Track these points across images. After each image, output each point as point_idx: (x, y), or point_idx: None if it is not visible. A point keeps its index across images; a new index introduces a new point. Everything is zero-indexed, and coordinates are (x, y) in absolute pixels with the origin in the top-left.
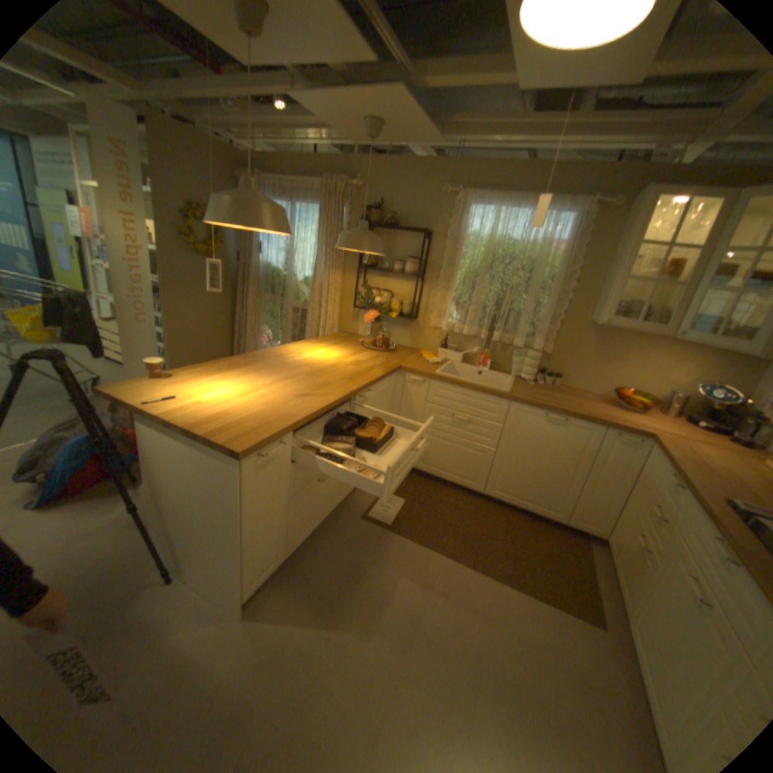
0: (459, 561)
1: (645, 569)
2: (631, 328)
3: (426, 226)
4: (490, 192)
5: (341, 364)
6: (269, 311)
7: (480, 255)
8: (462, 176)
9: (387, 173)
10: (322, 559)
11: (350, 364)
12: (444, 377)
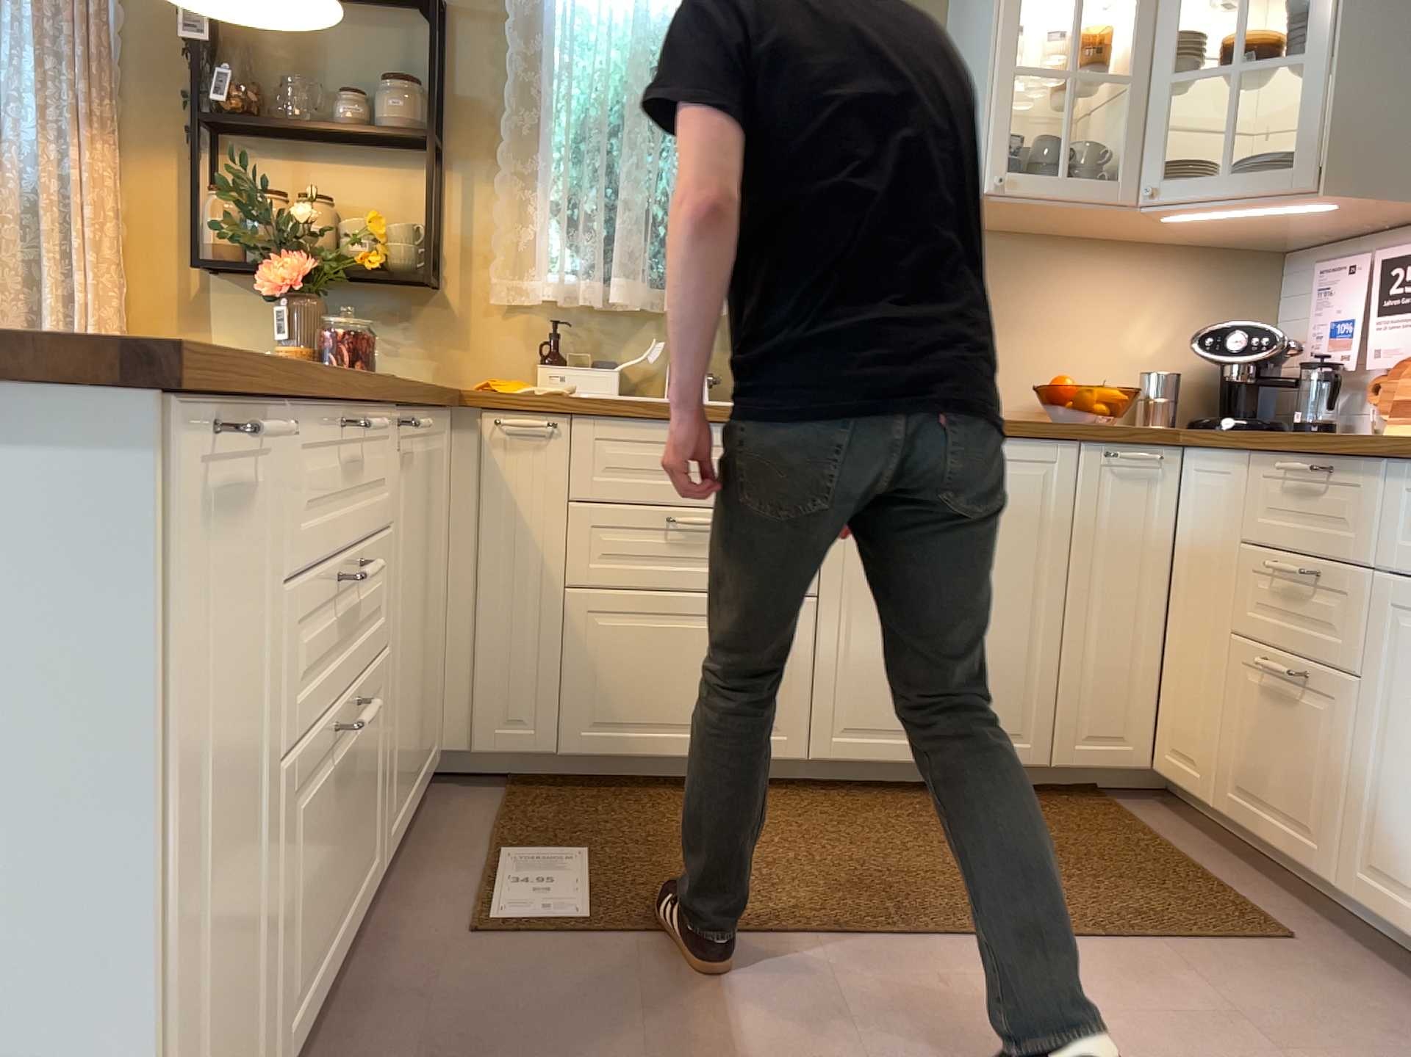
0: (861, 932)
1: (1310, 726)
2: (1020, 236)
3: None
4: None
5: None
6: None
7: (614, 71)
8: None
9: None
10: None
11: None
12: (618, 401)
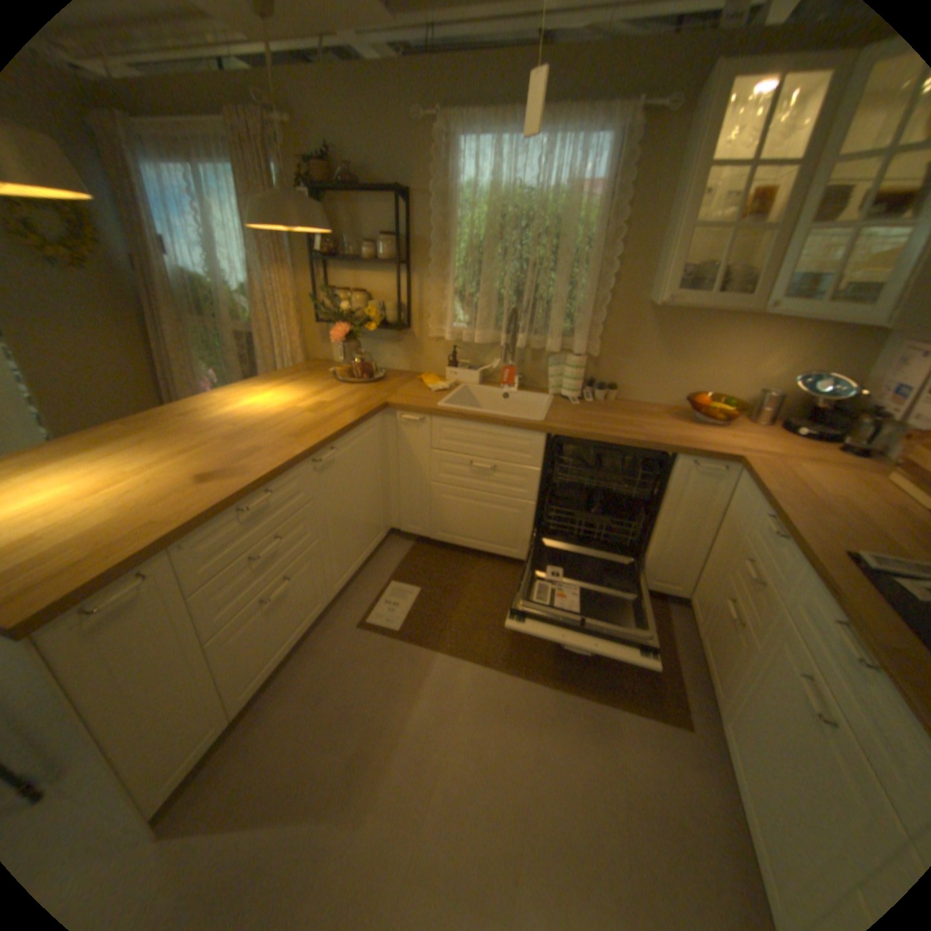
0: (495, 667)
1: (738, 648)
2: (703, 306)
3: (400, 180)
4: (482, 111)
5: (291, 413)
6: (203, 341)
7: (484, 219)
8: (438, 89)
9: (325, 96)
10: (295, 705)
11: (306, 410)
12: (451, 411)
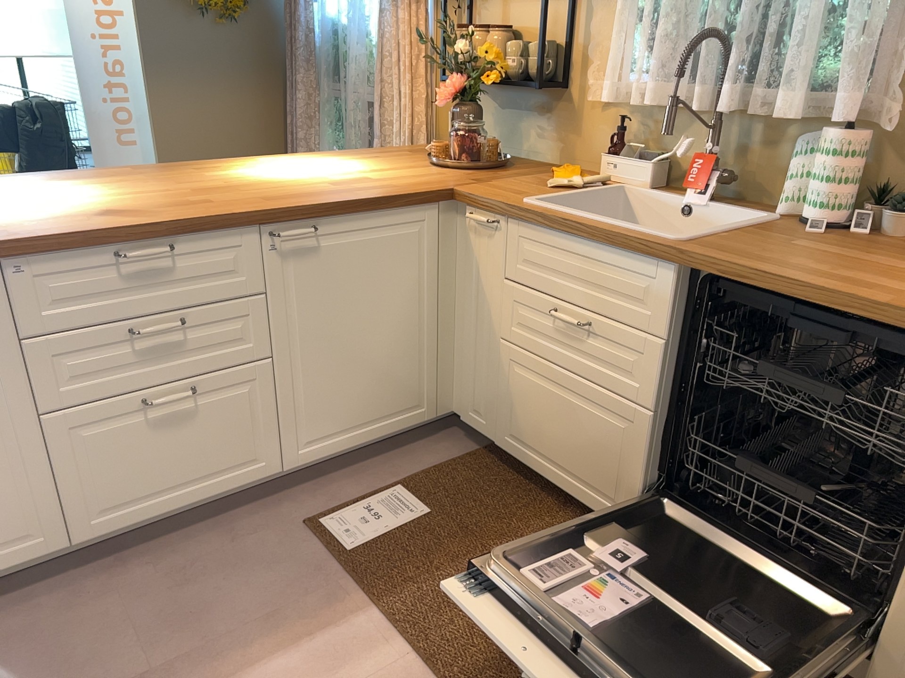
0: (442, 673)
1: None
2: None
3: None
4: None
5: (309, 181)
6: (337, 117)
7: None
8: None
9: None
10: (159, 574)
11: (331, 181)
12: (534, 210)
